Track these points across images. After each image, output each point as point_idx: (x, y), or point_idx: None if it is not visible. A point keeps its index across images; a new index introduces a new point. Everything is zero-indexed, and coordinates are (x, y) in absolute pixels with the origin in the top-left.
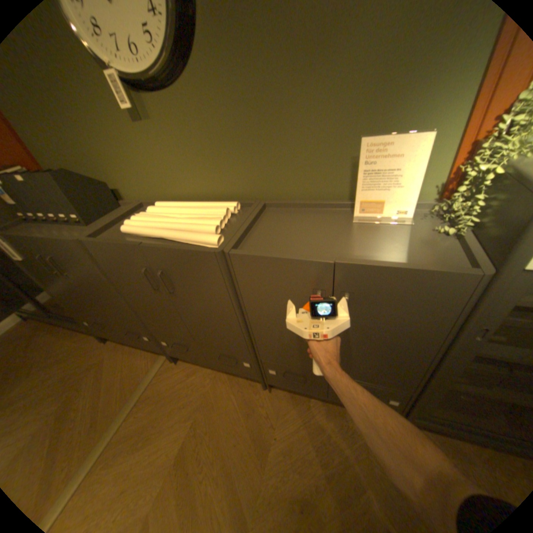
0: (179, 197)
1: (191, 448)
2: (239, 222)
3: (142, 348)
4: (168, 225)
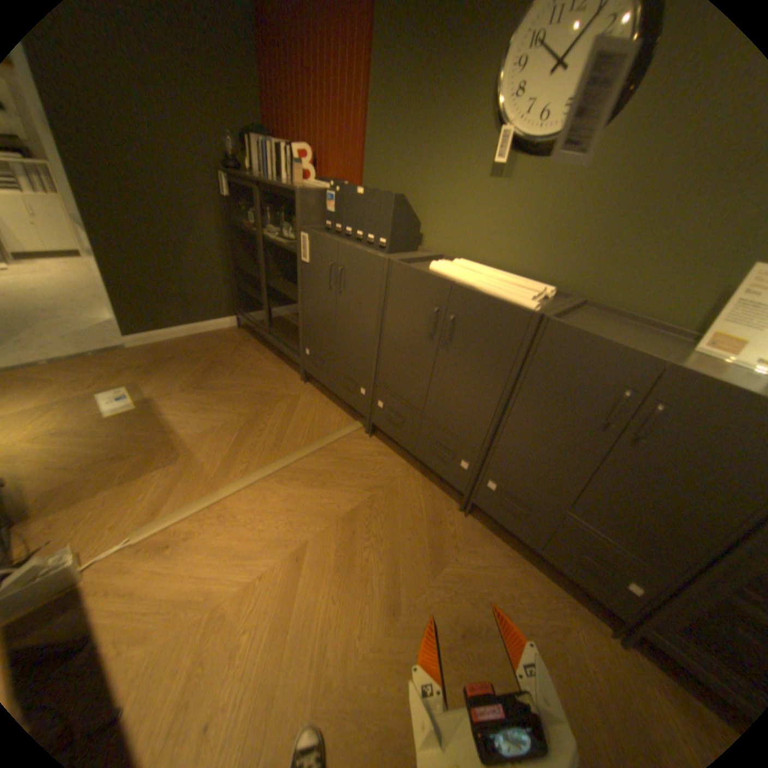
0: (486, 264)
1: (365, 515)
2: (558, 302)
3: (349, 401)
4: (482, 279)
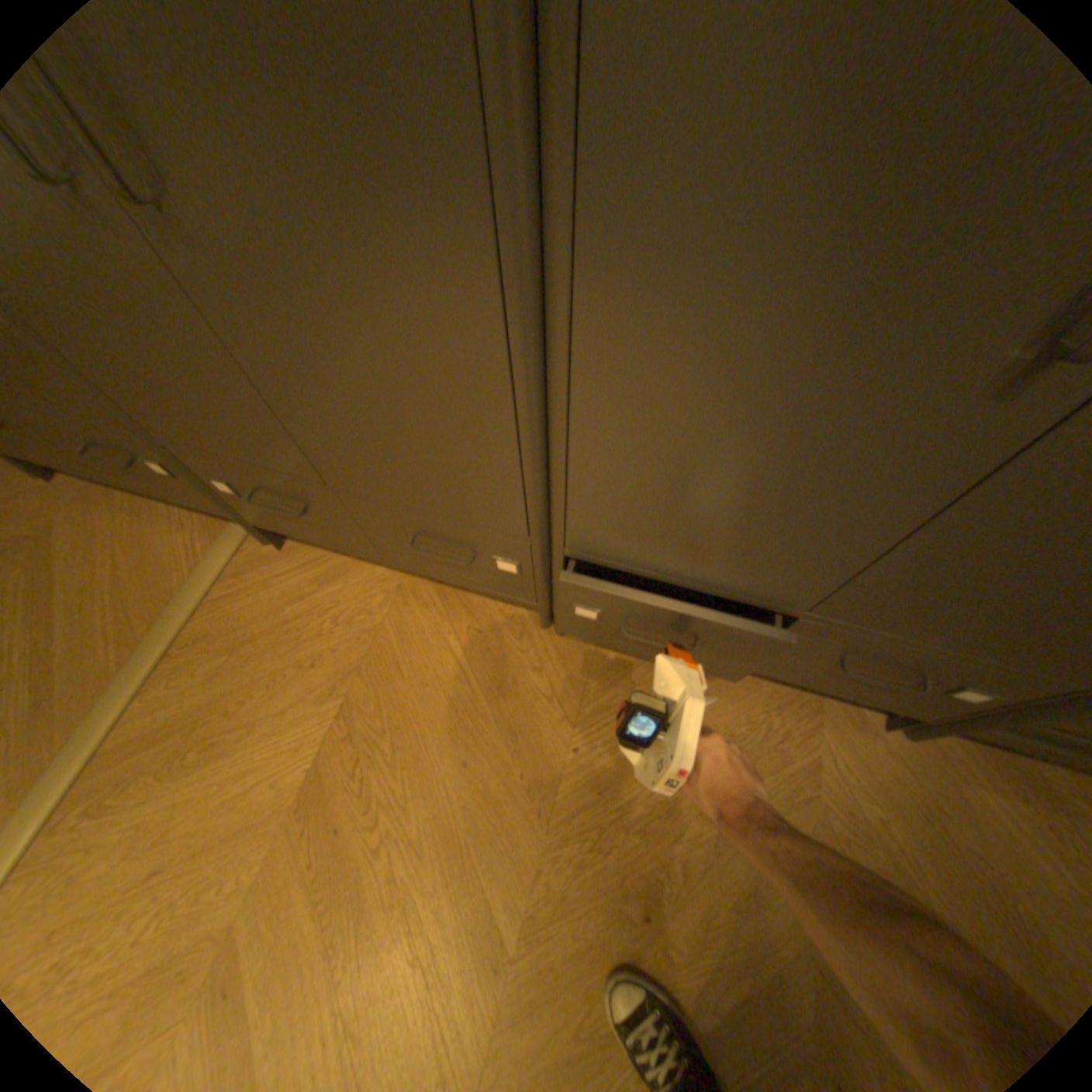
0: None
1: (344, 767)
2: None
3: (162, 497)
4: None
